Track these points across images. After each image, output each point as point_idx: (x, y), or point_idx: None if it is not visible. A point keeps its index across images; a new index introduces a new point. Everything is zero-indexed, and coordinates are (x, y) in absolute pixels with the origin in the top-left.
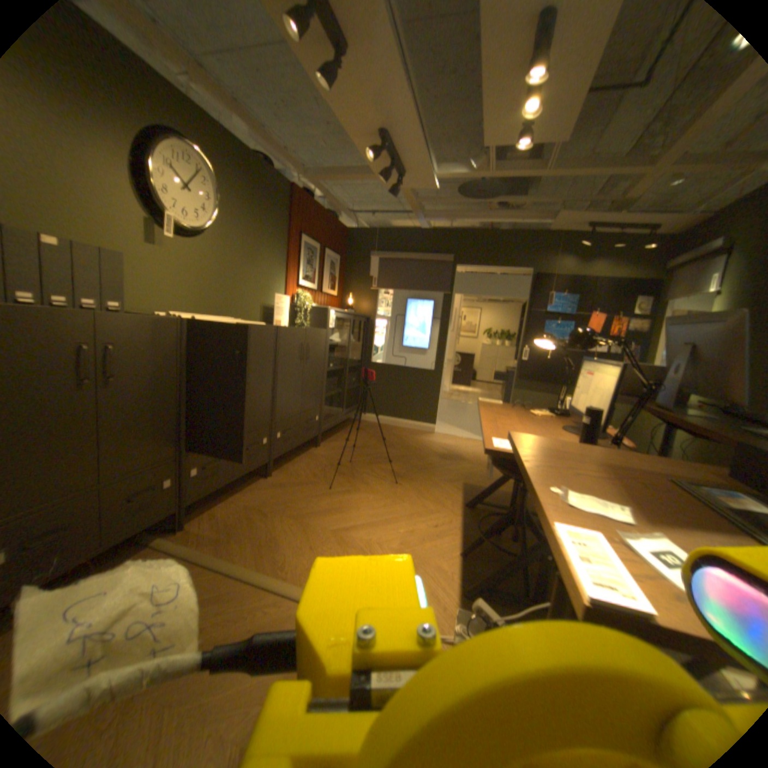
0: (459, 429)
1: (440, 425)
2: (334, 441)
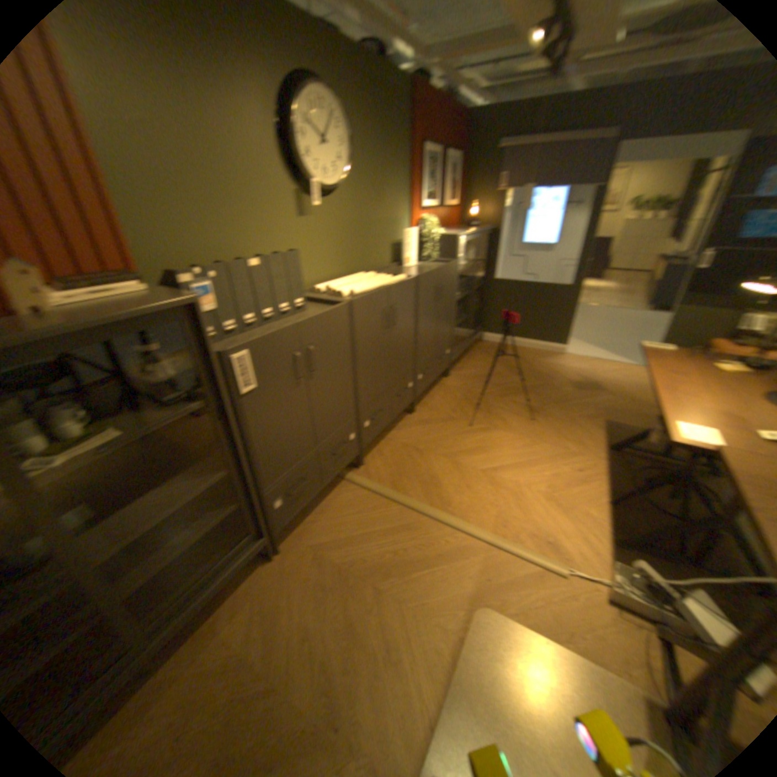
0: (594, 349)
1: (572, 345)
2: (463, 371)
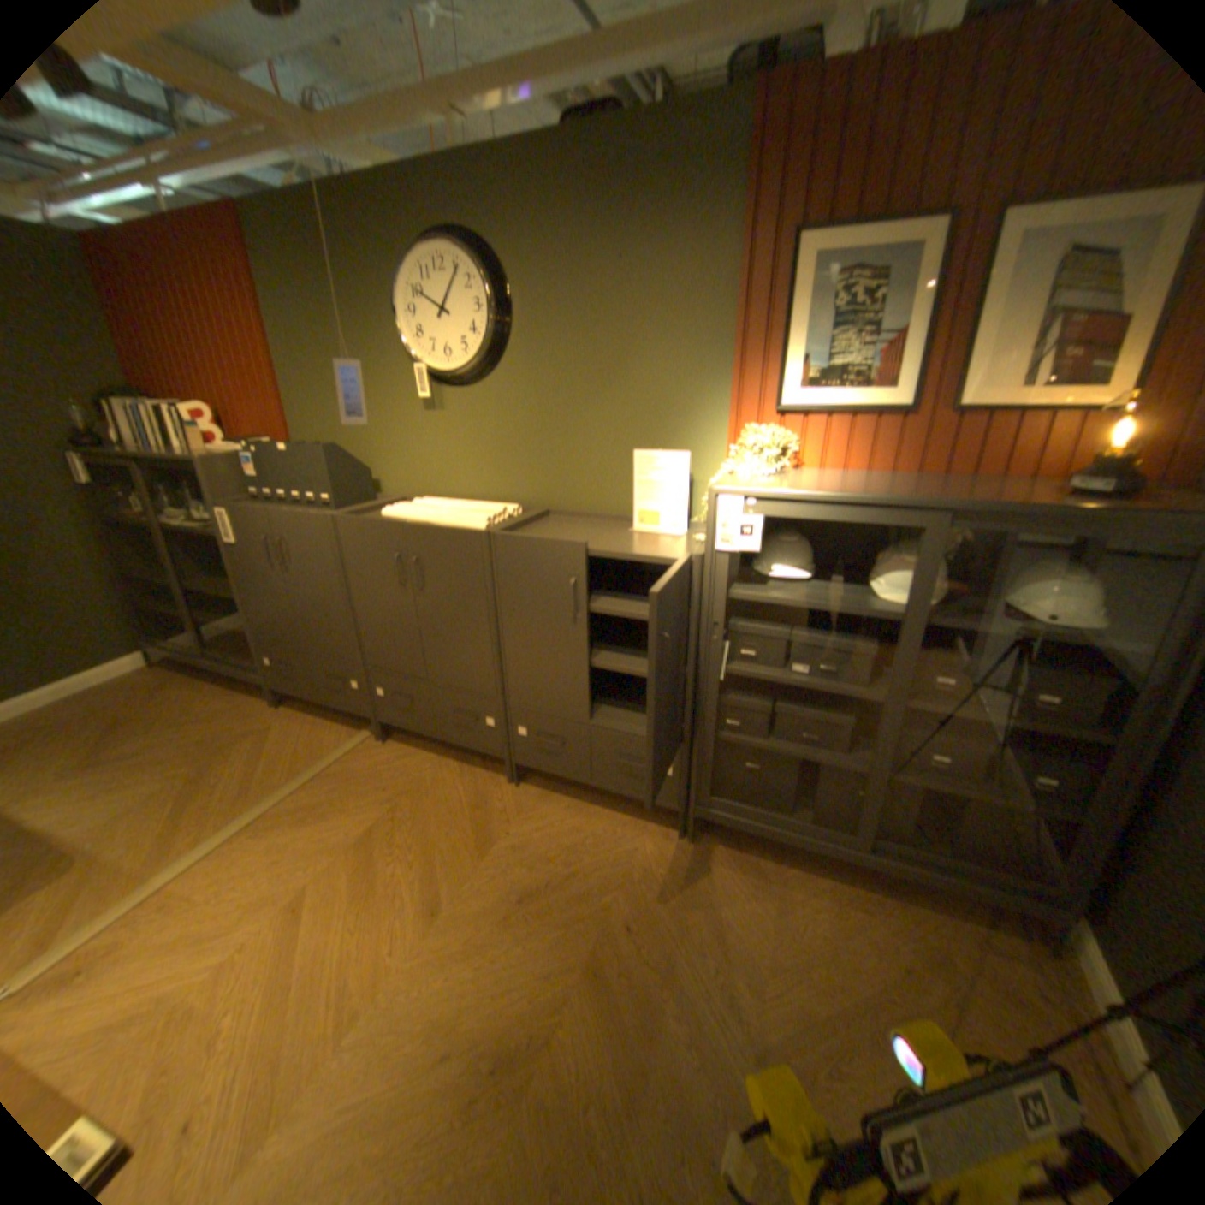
0: None
1: None
2: (736, 876)
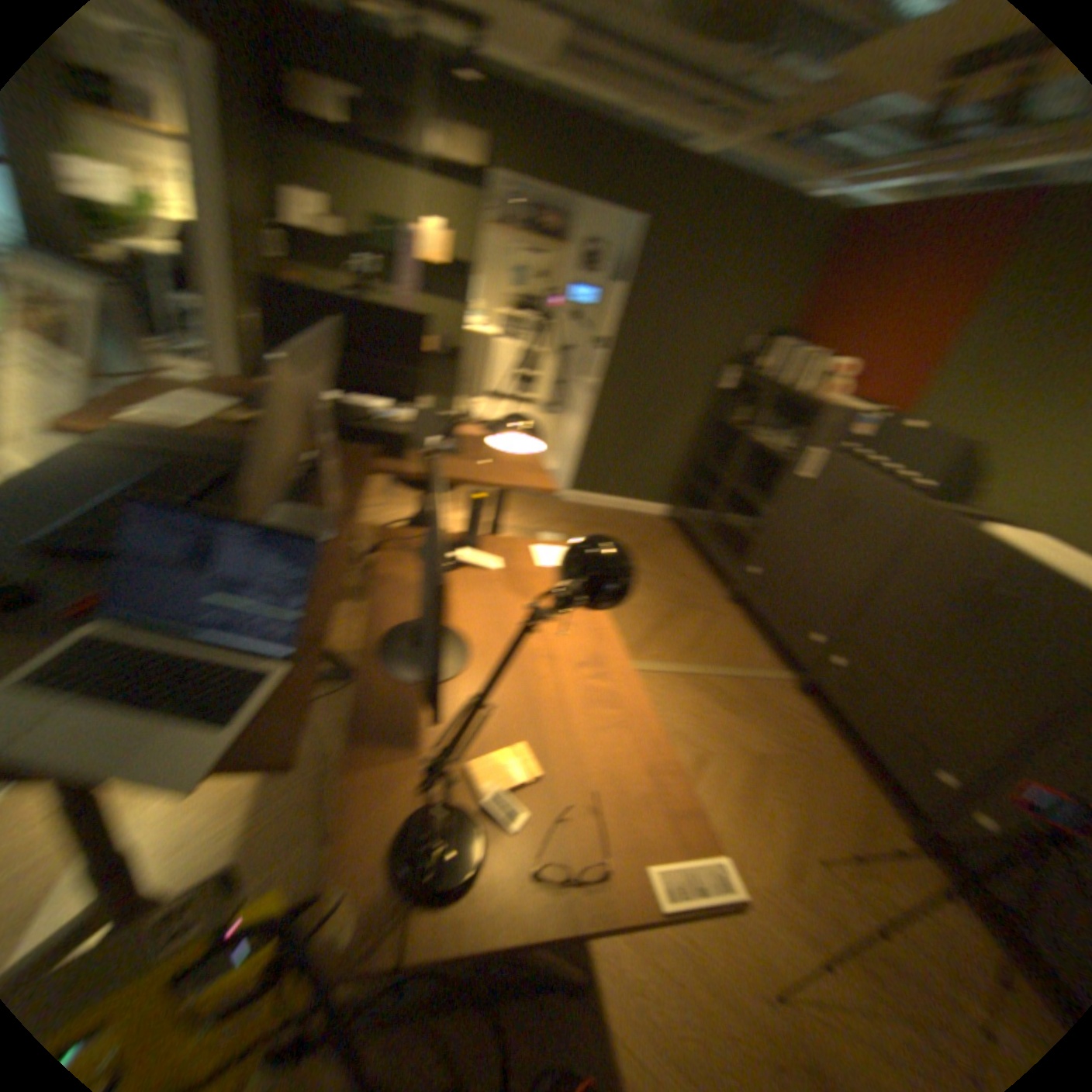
0: None
1: None
2: None
